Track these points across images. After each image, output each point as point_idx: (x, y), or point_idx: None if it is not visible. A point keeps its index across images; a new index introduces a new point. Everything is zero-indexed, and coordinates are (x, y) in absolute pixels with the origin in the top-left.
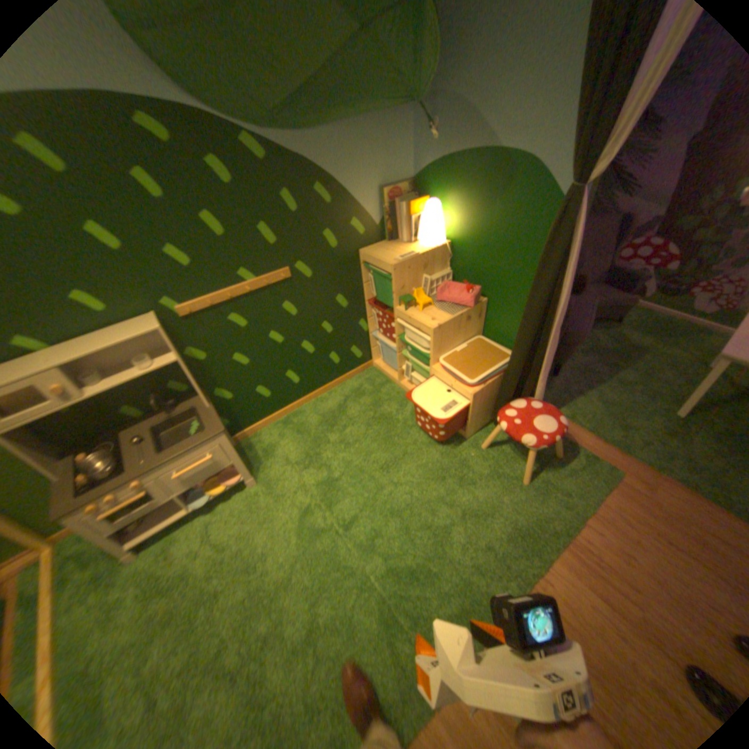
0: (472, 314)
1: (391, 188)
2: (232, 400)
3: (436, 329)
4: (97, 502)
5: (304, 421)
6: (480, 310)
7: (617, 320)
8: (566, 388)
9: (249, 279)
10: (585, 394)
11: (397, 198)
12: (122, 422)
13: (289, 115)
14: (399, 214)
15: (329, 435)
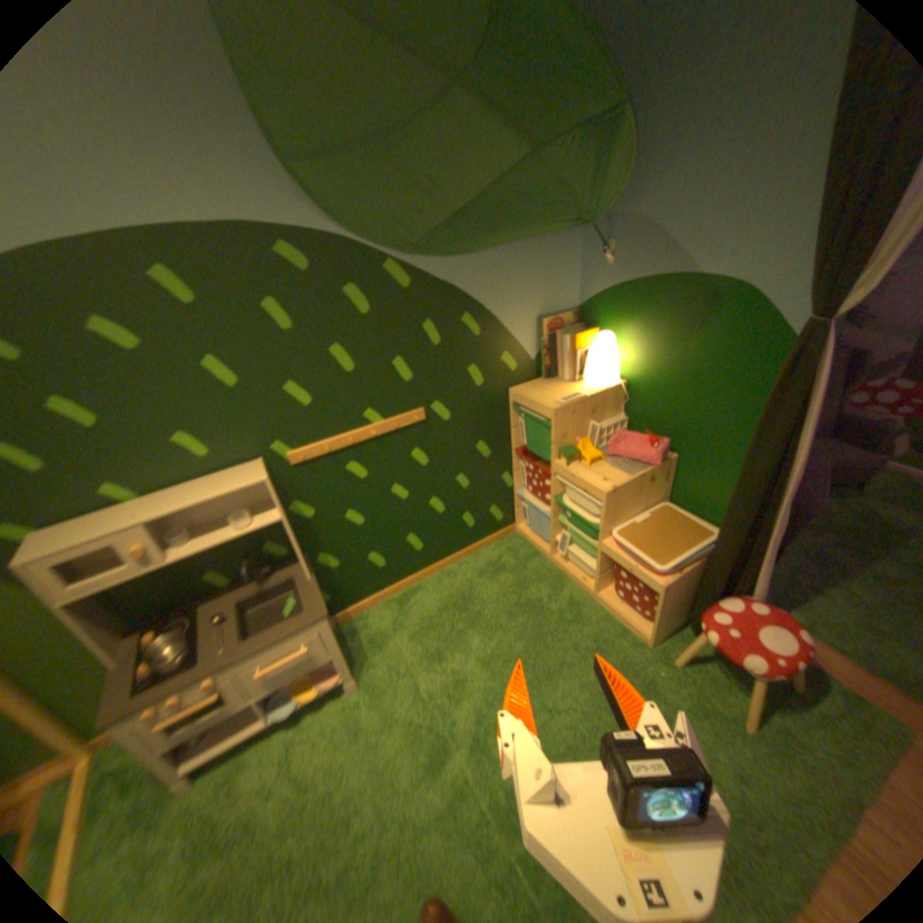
0: (658, 474)
1: (552, 318)
2: (337, 569)
3: (611, 493)
4: (157, 705)
5: (425, 601)
6: (668, 469)
7: (856, 486)
8: (794, 581)
9: (375, 421)
10: (826, 593)
11: (558, 329)
12: (203, 591)
13: (441, 241)
14: (561, 347)
15: (457, 625)
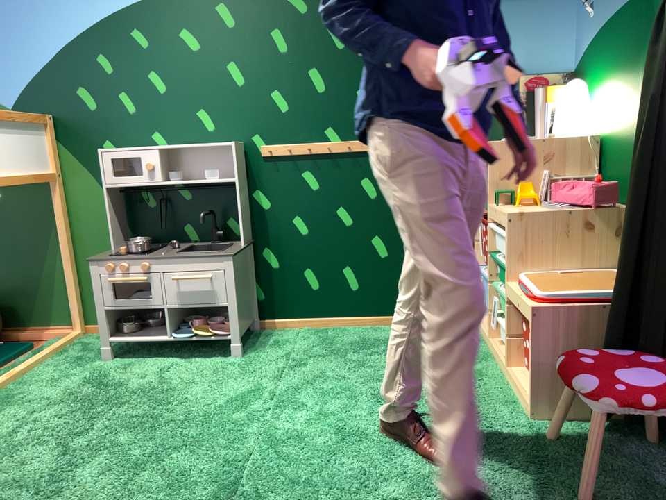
0: (597, 221)
1: (531, 76)
2: (275, 271)
3: (515, 215)
4: (115, 264)
5: (339, 337)
6: (618, 220)
7: None
8: None
9: (333, 139)
10: None
11: (540, 89)
12: (179, 238)
13: None
14: (537, 104)
15: (351, 354)
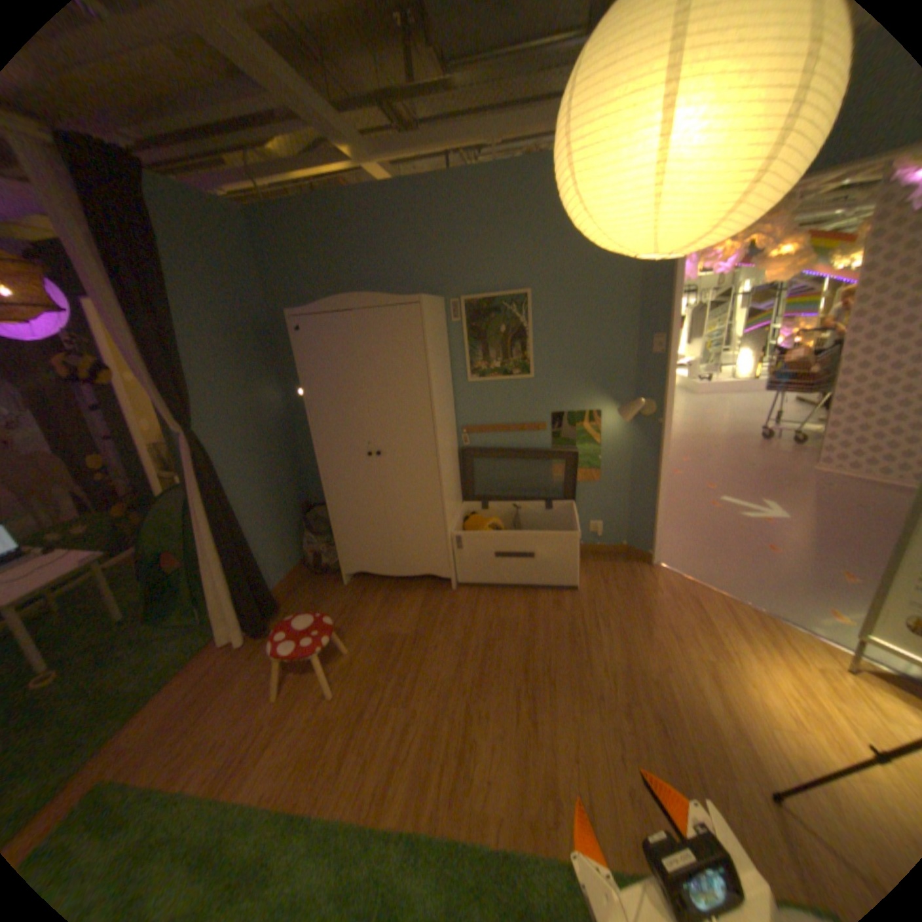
0: None
1: None
2: None
3: None
4: None
5: None
6: None
7: None
8: None
9: None
10: None
11: None
12: None
13: None
14: None
15: None
